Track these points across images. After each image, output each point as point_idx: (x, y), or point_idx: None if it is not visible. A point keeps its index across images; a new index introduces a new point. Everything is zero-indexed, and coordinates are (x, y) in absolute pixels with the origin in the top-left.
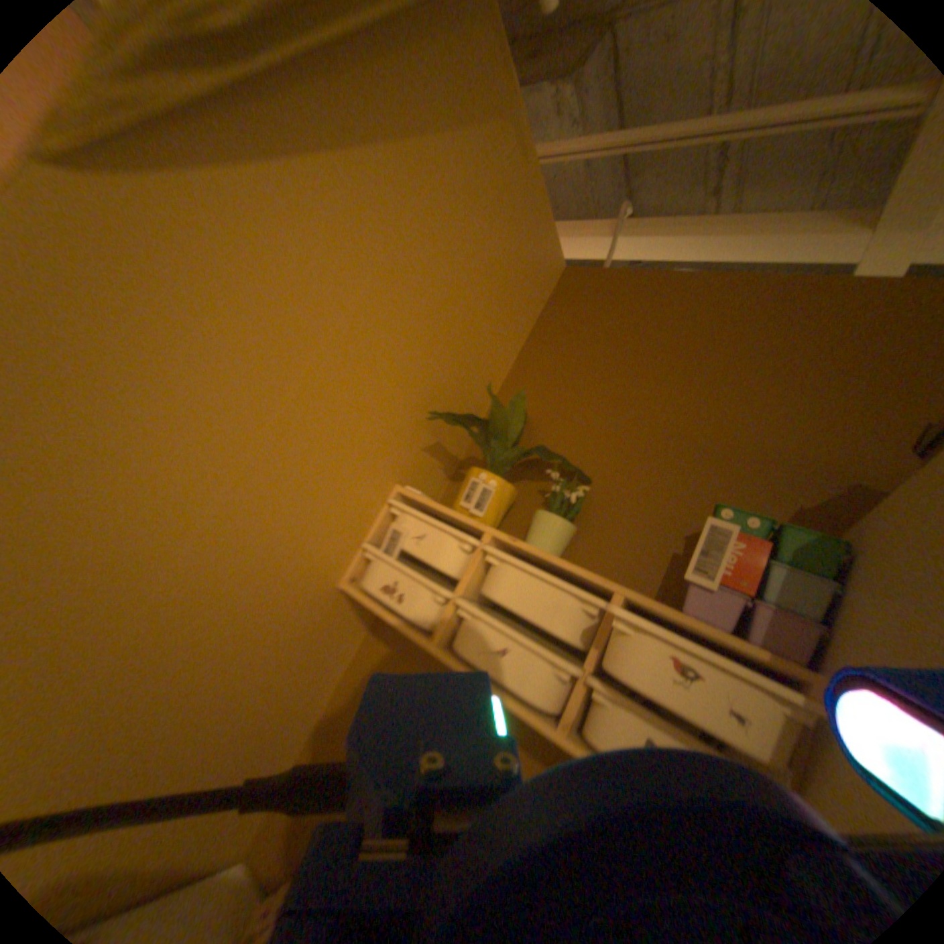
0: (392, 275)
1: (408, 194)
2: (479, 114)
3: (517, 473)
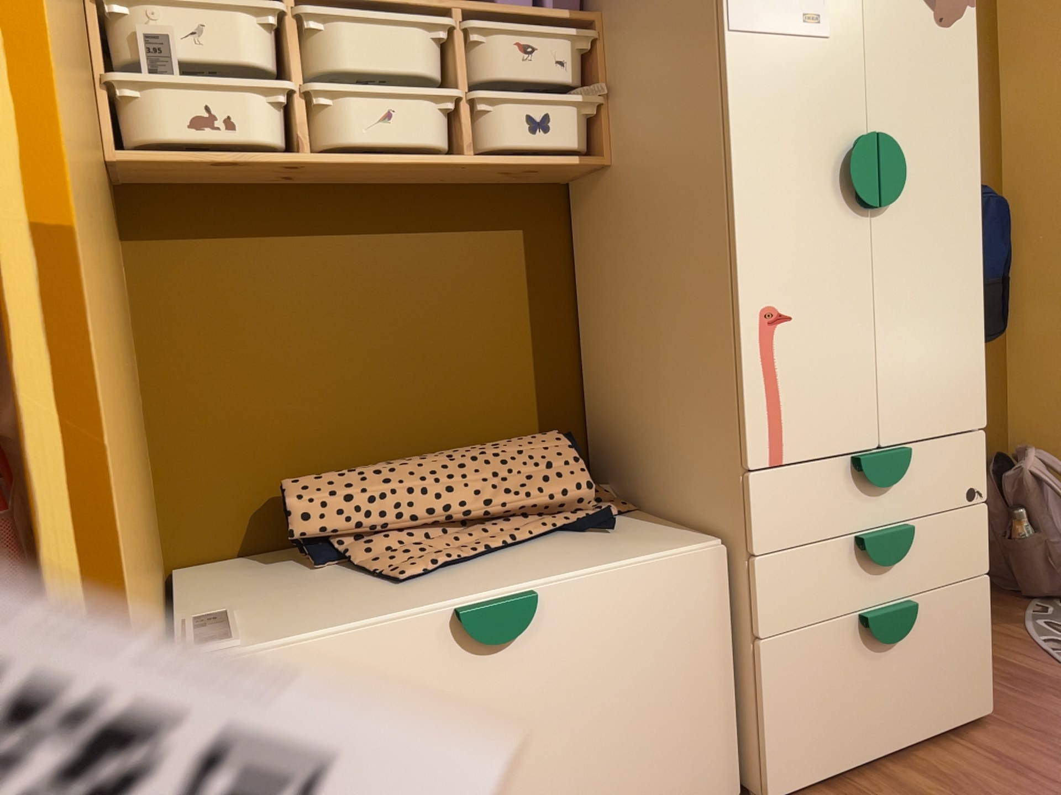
0: None
1: None
2: None
3: None
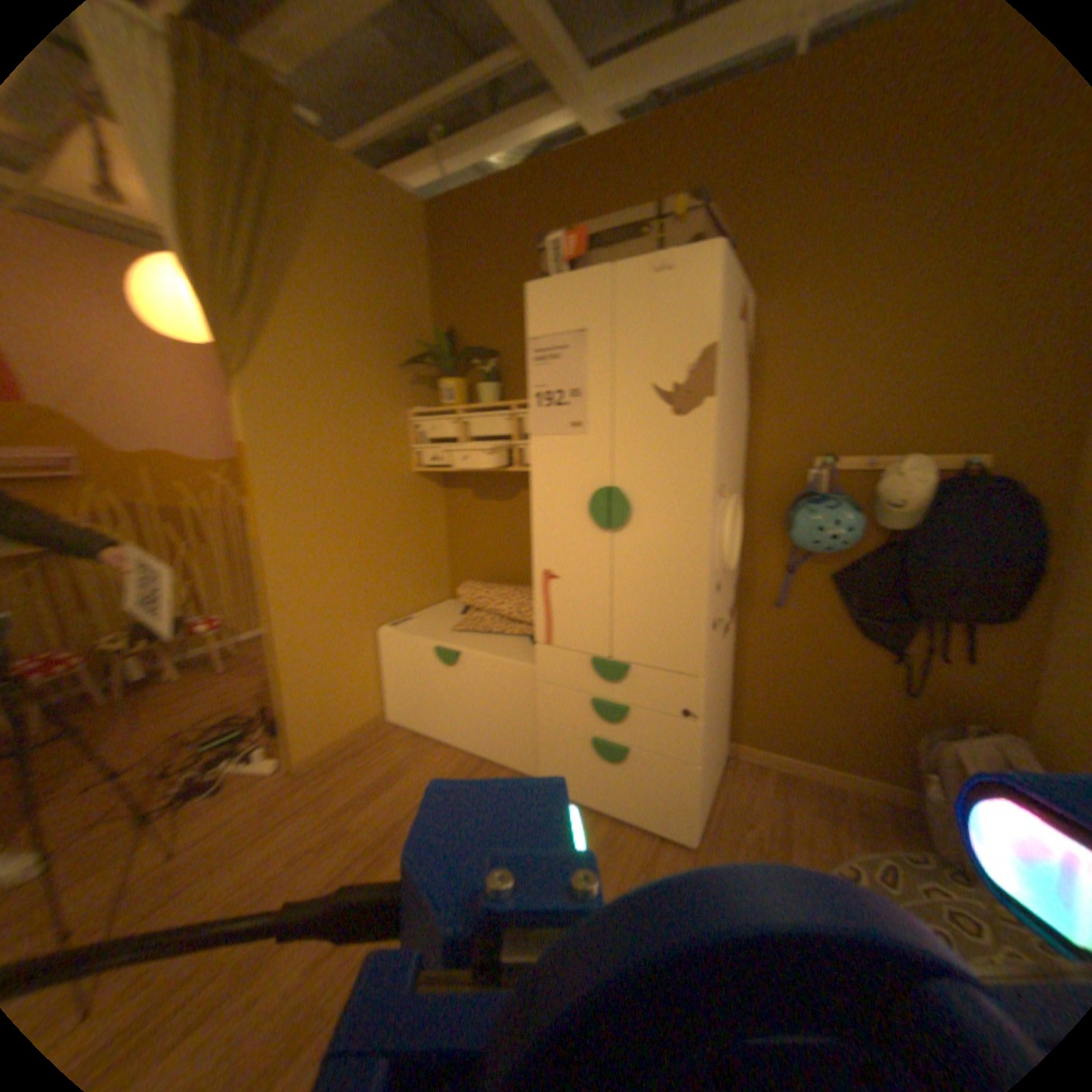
0: (333, 311)
1: (312, 266)
2: (310, 183)
3: (462, 367)
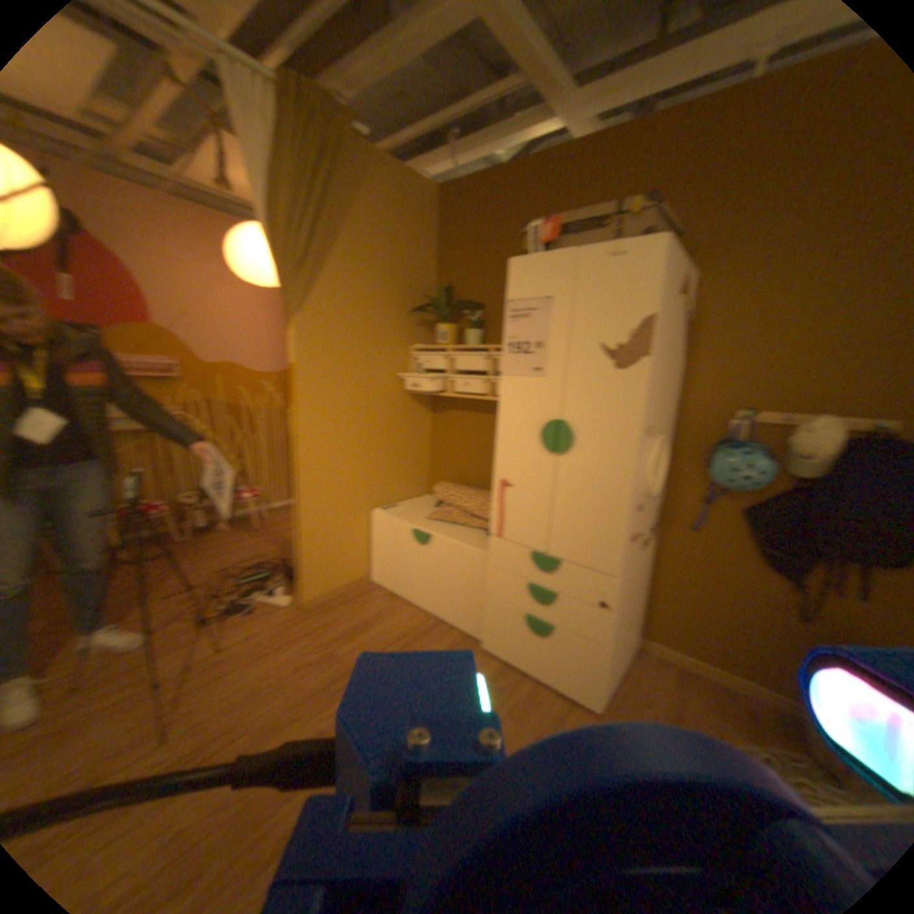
0: (364, 270)
1: (353, 236)
2: (358, 175)
3: (455, 315)
